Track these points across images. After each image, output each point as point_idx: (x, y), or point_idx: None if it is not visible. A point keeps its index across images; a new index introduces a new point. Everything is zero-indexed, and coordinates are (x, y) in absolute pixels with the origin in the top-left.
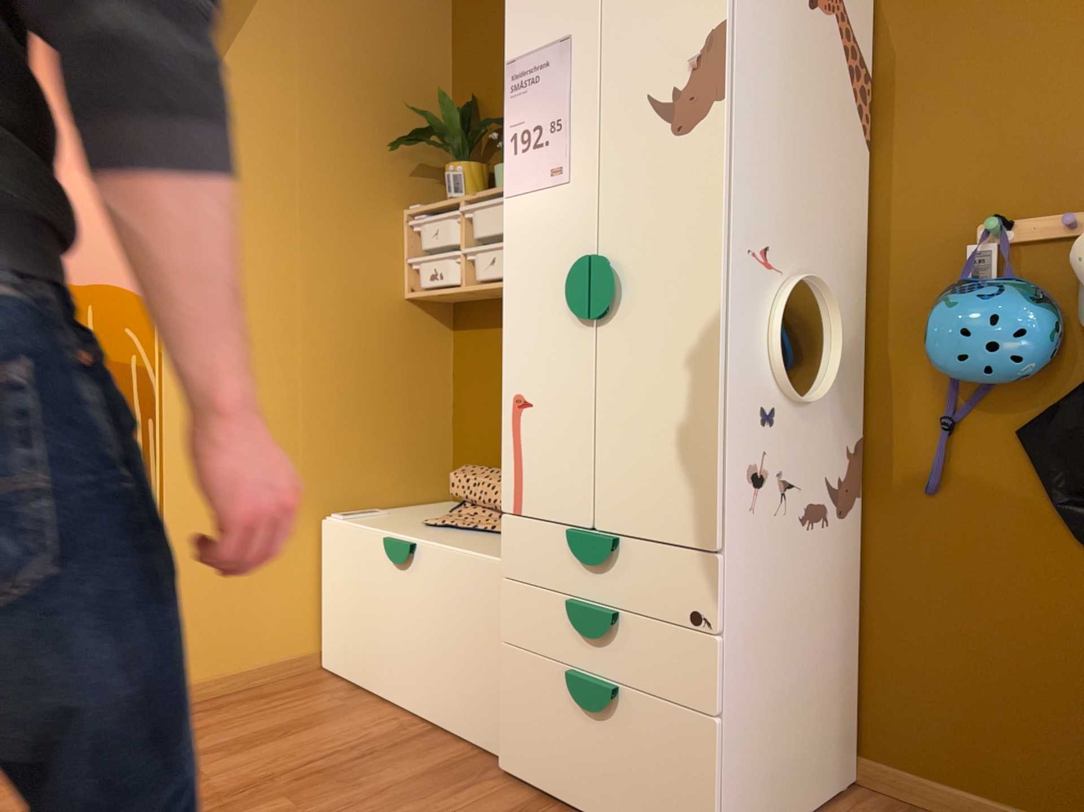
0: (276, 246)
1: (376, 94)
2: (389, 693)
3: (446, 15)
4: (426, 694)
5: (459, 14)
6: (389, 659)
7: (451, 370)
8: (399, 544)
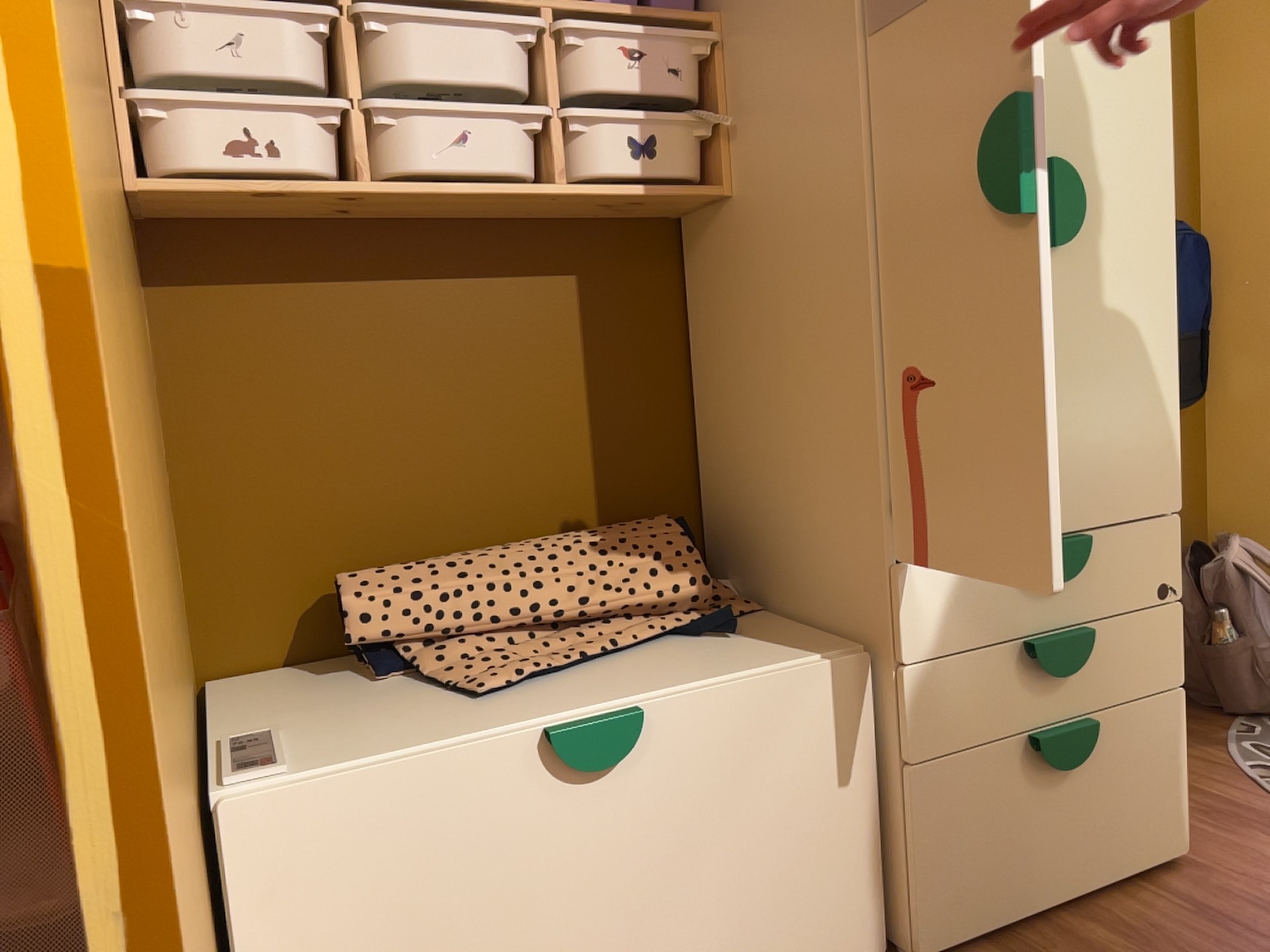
0: None
1: None
2: None
3: None
4: None
5: None
6: None
7: (159, 384)
8: (608, 727)
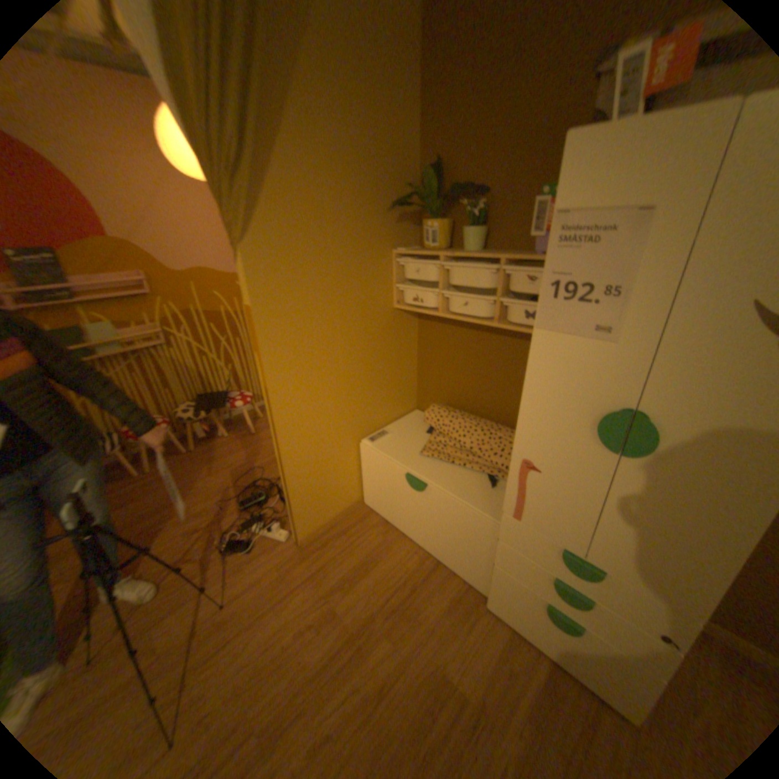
0: (321, 299)
1: (372, 162)
2: (409, 534)
3: (415, 77)
4: (433, 546)
5: (425, 76)
6: (409, 522)
7: (416, 342)
8: (417, 482)
